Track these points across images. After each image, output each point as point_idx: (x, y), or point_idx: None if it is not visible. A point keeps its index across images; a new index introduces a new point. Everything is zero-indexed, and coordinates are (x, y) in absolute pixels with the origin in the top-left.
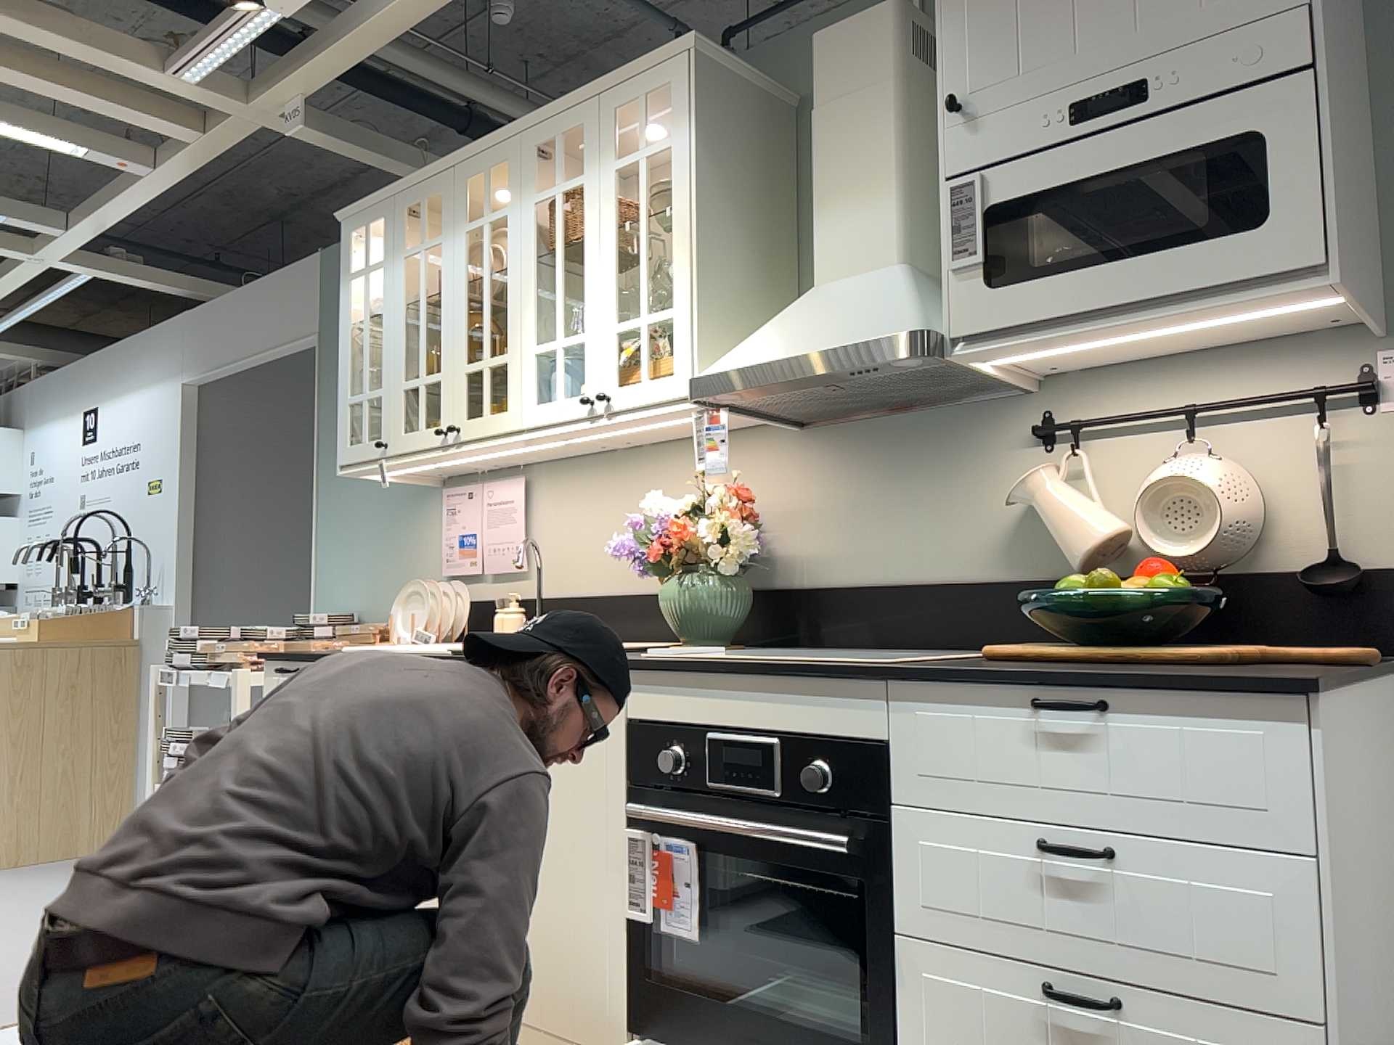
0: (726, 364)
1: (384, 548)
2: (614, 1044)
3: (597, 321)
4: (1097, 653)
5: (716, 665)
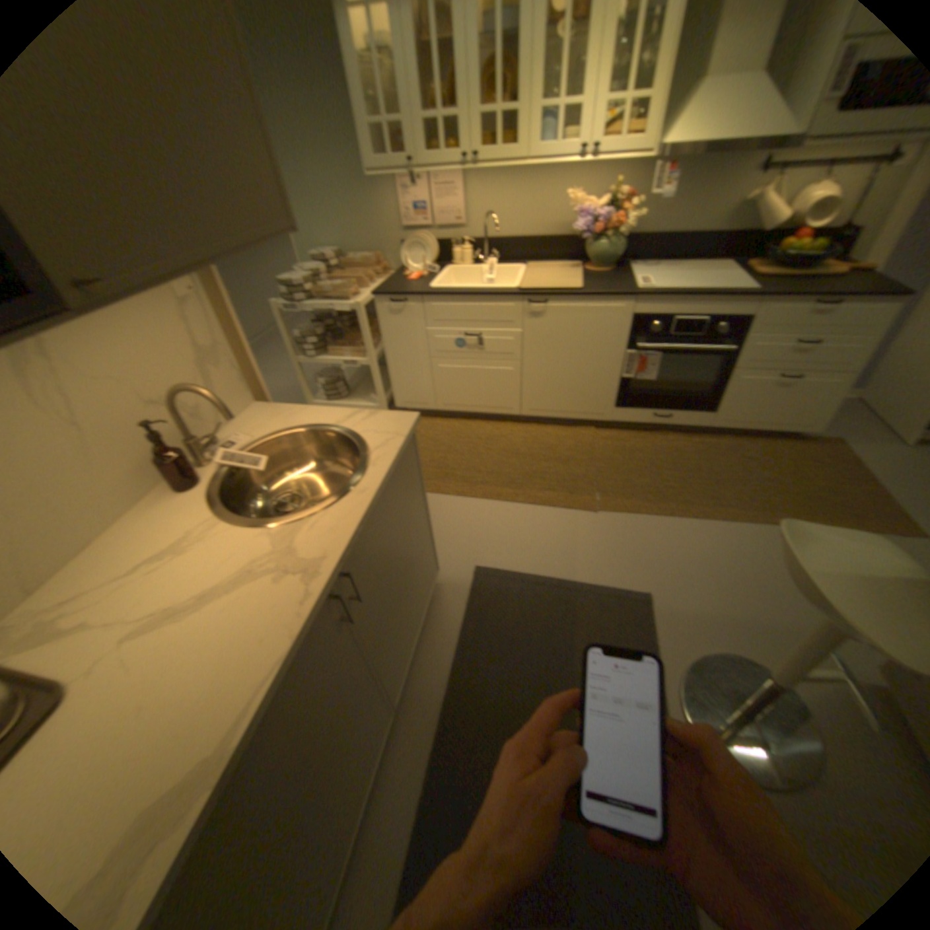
0: (685, 137)
1: (345, 208)
2: (607, 411)
3: (595, 92)
4: (789, 269)
5: (688, 293)
